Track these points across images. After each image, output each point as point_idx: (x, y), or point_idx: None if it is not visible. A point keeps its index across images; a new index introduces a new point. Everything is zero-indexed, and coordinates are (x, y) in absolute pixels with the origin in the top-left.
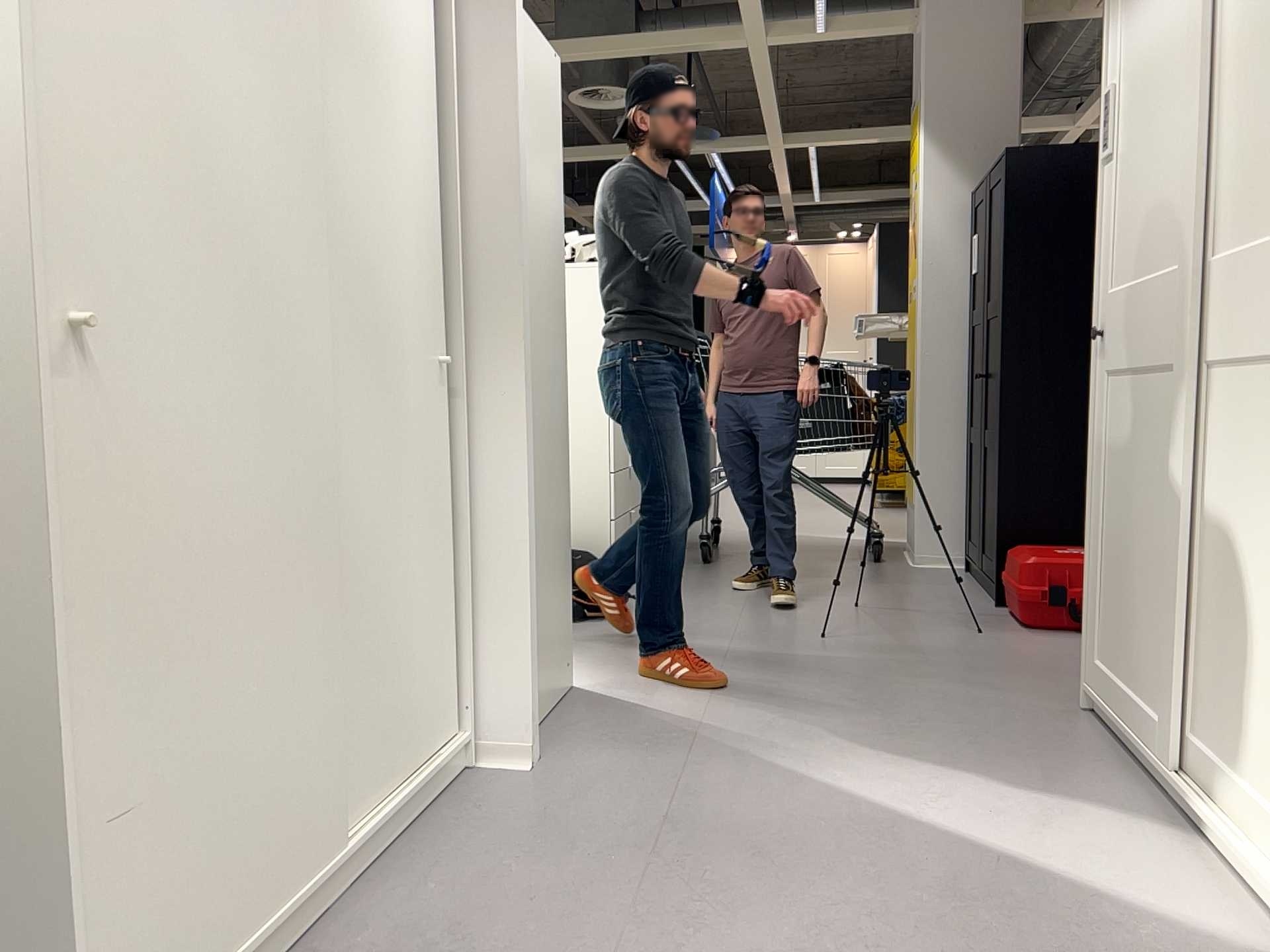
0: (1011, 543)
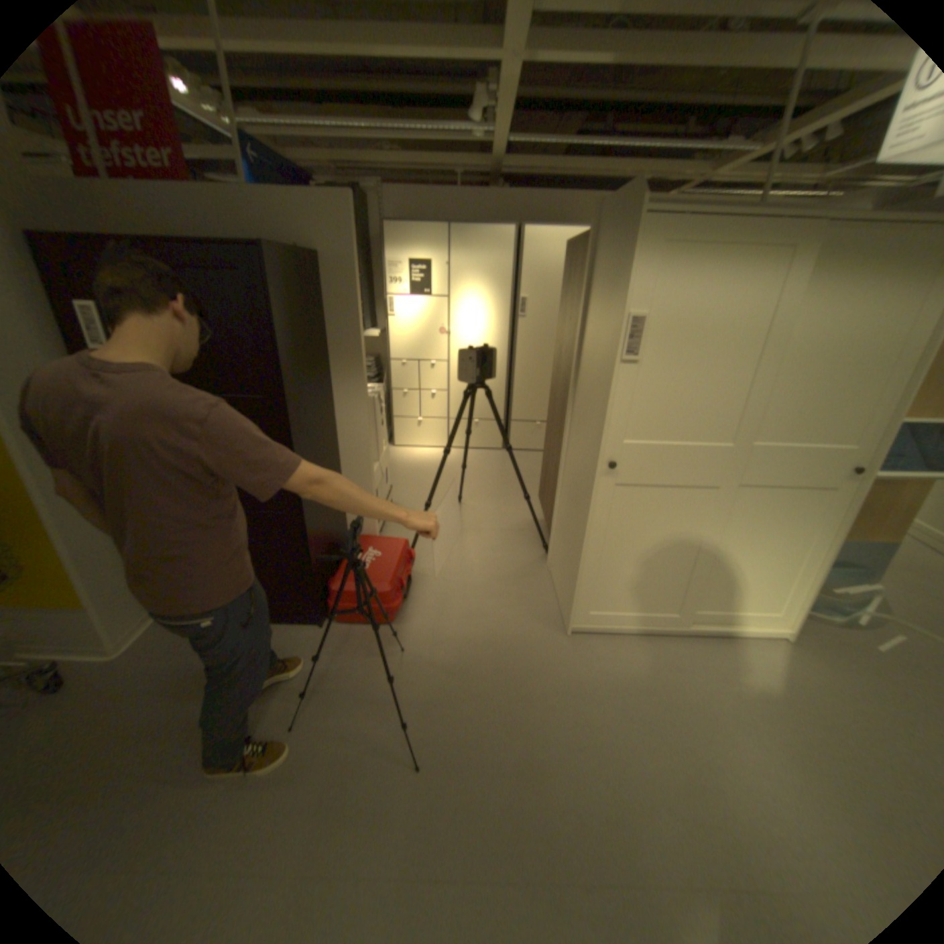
0: (323, 578)
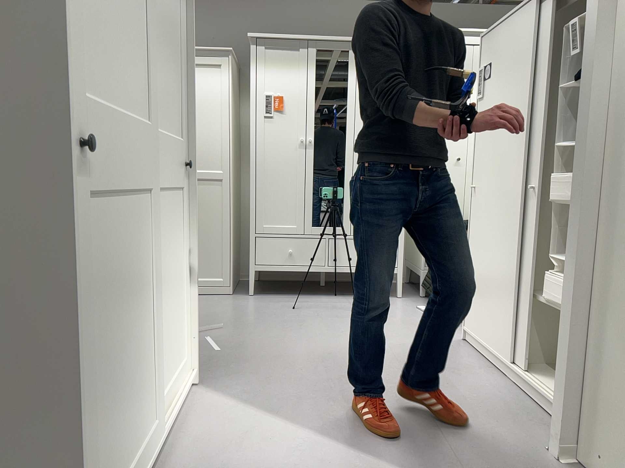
0: None
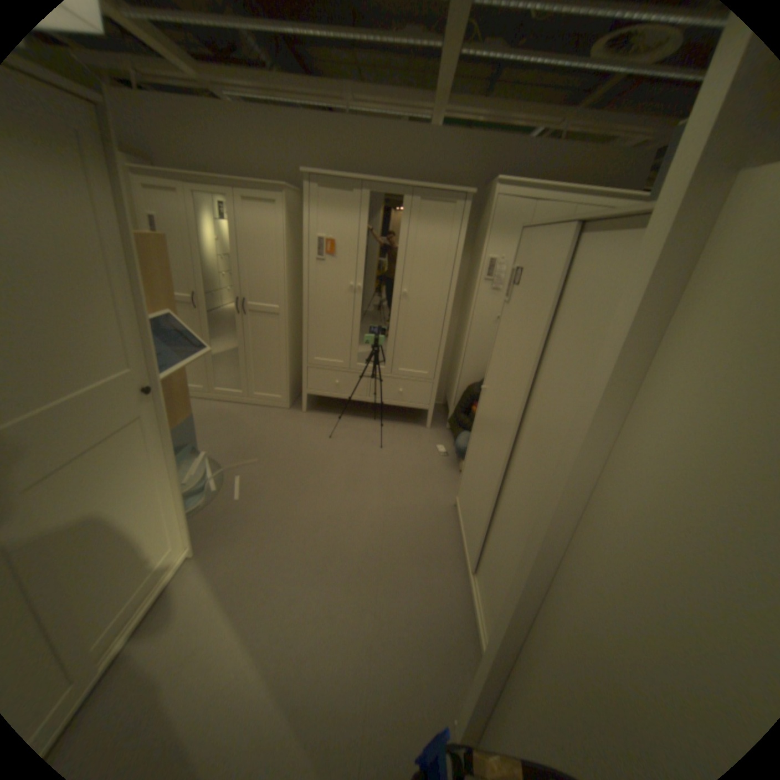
0: None
